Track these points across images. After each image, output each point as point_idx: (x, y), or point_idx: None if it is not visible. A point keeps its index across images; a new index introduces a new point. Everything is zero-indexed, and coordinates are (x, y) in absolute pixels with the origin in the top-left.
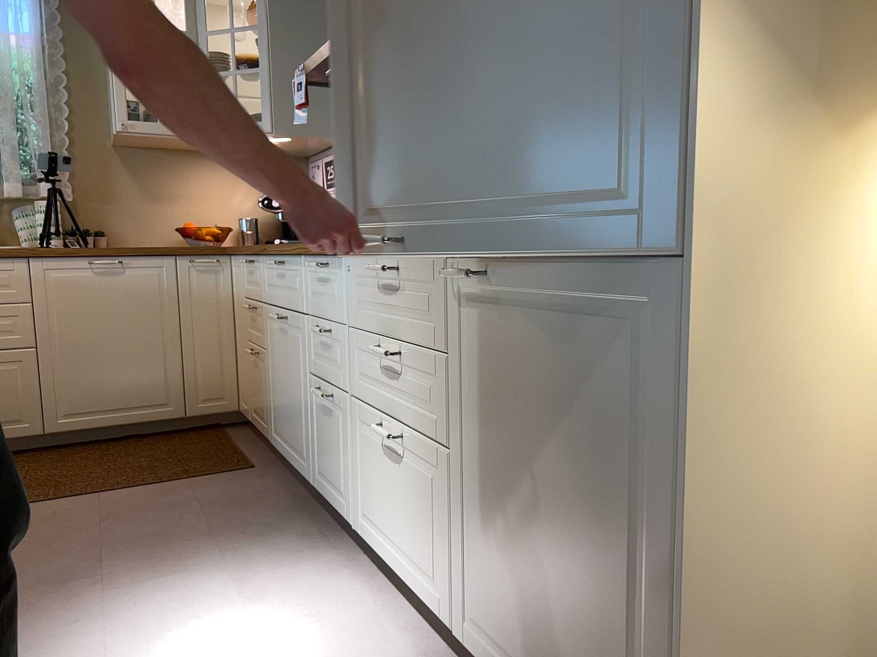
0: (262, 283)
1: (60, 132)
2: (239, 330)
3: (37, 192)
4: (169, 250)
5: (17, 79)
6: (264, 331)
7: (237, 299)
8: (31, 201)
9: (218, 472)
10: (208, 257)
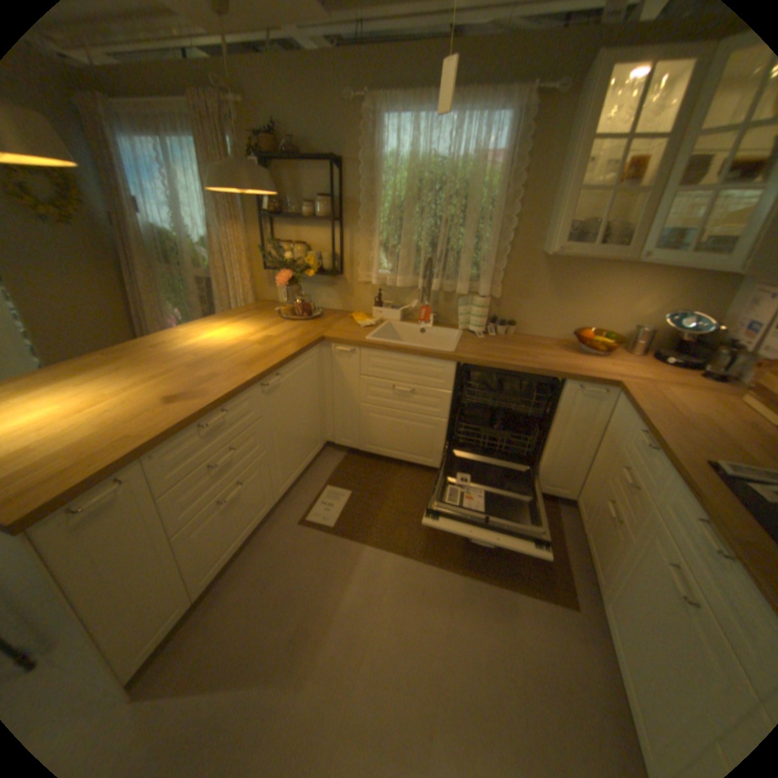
0: (663, 489)
1: (505, 240)
2: (605, 459)
3: (477, 287)
4: (565, 375)
5: (485, 194)
6: (642, 527)
7: (614, 435)
8: (472, 293)
9: (547, 597)
10: (598, 386)
